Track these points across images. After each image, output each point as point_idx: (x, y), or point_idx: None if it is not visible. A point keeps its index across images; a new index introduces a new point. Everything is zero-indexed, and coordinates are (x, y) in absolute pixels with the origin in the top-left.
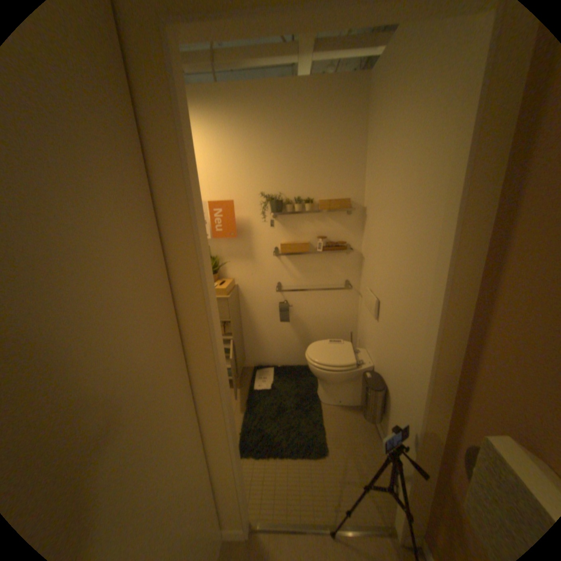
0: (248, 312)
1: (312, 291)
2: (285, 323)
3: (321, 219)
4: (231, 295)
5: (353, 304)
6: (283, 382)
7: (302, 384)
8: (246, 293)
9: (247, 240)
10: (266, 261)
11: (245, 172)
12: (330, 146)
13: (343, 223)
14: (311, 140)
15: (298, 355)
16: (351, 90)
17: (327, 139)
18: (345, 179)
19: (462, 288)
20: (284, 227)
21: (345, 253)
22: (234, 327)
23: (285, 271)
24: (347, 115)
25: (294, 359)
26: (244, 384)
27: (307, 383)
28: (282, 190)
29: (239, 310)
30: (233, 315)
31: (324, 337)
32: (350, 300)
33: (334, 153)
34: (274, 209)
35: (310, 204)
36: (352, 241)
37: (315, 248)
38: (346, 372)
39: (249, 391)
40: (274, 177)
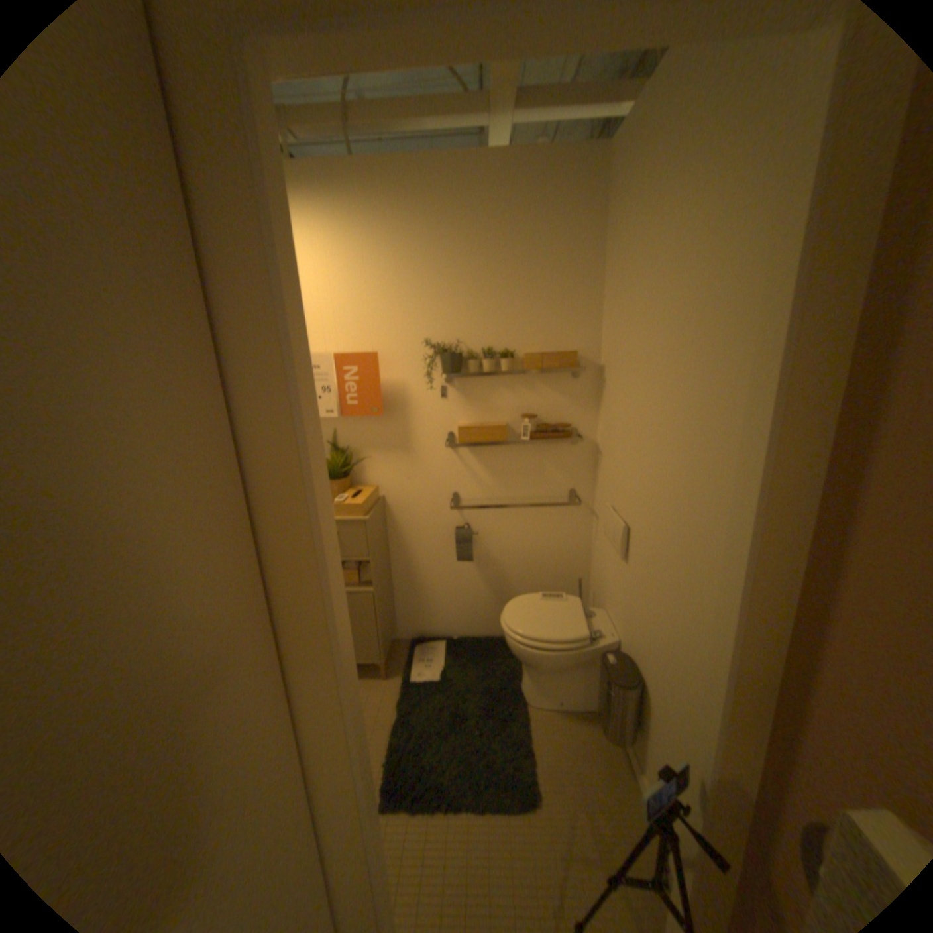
0: (402, 543)
1: (513, 507)
2: (466, 562)
3: (527, 385)
4: (371, 514)
5: (583, 531)
6: (462, 666)
7: (495, 671)
8: (399, 510)
9: (400, 419)
10: (433, 456)
11: (399, 304)
12: (543, 262)
13: (566, 393)
14: (511, 252)
15: (488, 618)
16: (578, 172)
17: (537, 251)
18: (568, 319)
19: (783, 515)
20: (464, 397)
21: (569, 443)
22: (376, 570)
23: (467, 473)
24: (571, 211)
25: (482, 625)
26: (393, 671)
27: (503, 669)
28: (462, 334)
29: (386, 539)
30: (376, 549)
31: (534, 588)
32: (577, 522)
33: (551, 274)
34: (447, 368)
35: (510, 359)
36: (580, 423)
37: (517, 433)
38: (572, 652)
39: (401, 683)
40: (448, 313)
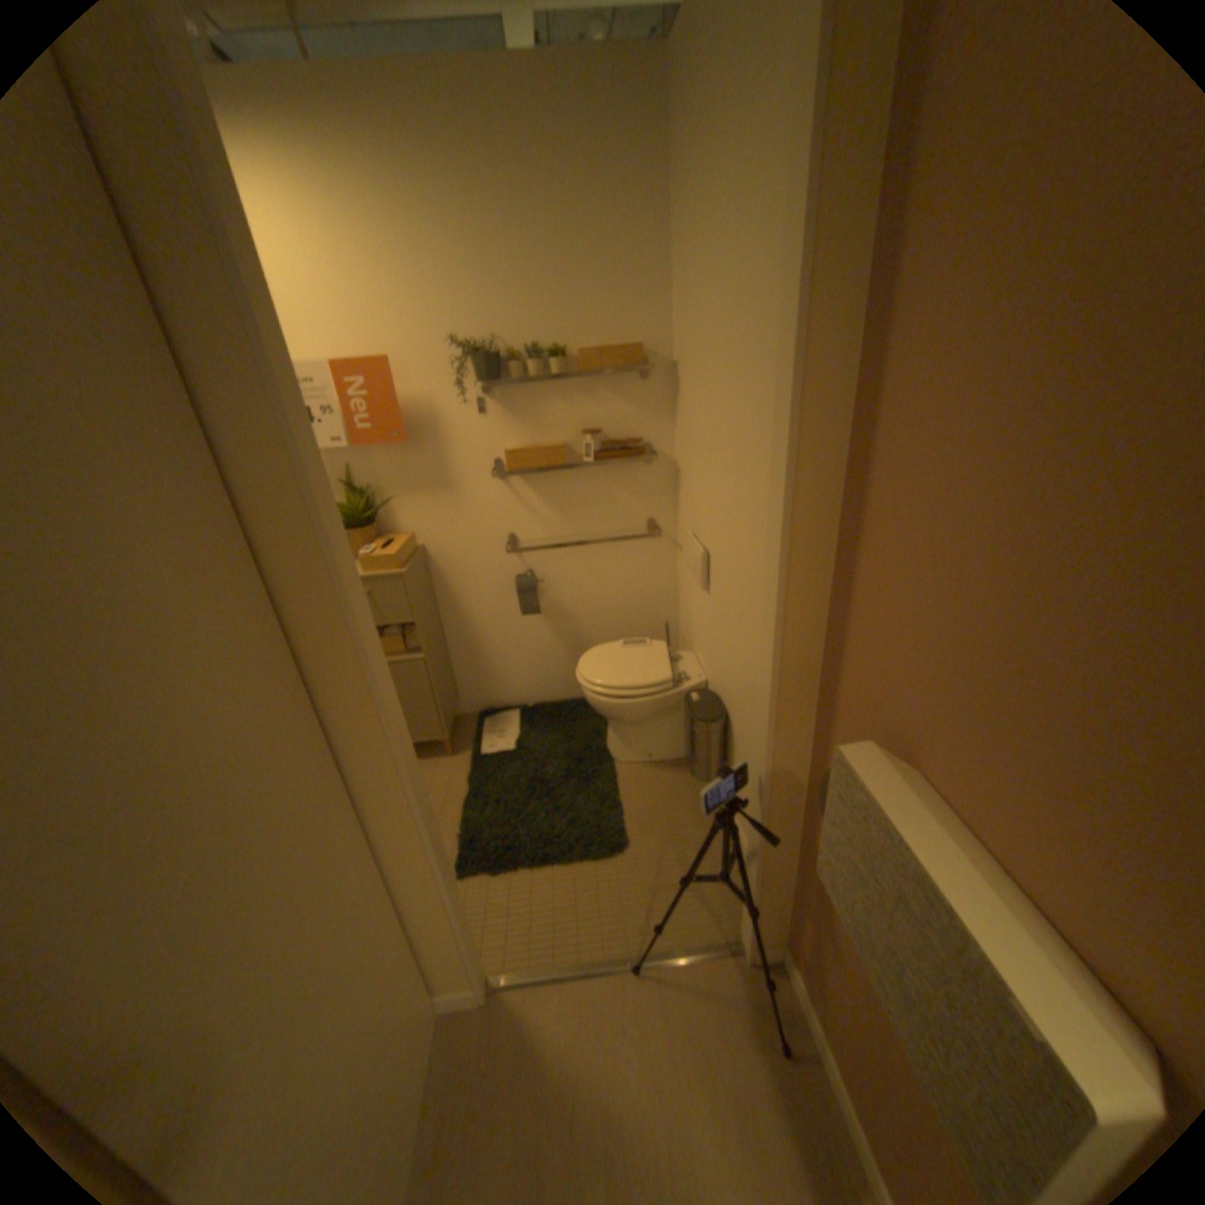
0: (453, 602)
1: (583, 547)
2: (534, 618)
3: (586, 392)
4: (409, 567)
5: (667, 568)
6: (540, 733)
7: (577, 733)
8: (444, 562)
9: (431, 446)
10: (479, 491)
11: (409, 289)
12: (592, 224)
13: (634, 400)
14: (549, 210)
15: (567, 679)
16: (627, 91)
17: (583, 207)
18: (629, 301)
19: (818, 506)
20: (509, 412)
21: (642, 463)
22: (424, 633)
23: (523, 510)
24: (622, 150)
25: (560, 688)
26: (460, 748)
27: (587, 730)
28: (497, 328)
29: (433, 598)
30: (420, 609)
31: (616, 639)
32: (659, 559)
33: (603, 240)
34: (482, 374)
35: (561, 359)
36: (655, 437)
37: (579, 455)
38: (655, 697)
39: (471, 758)
40: (475, 299)
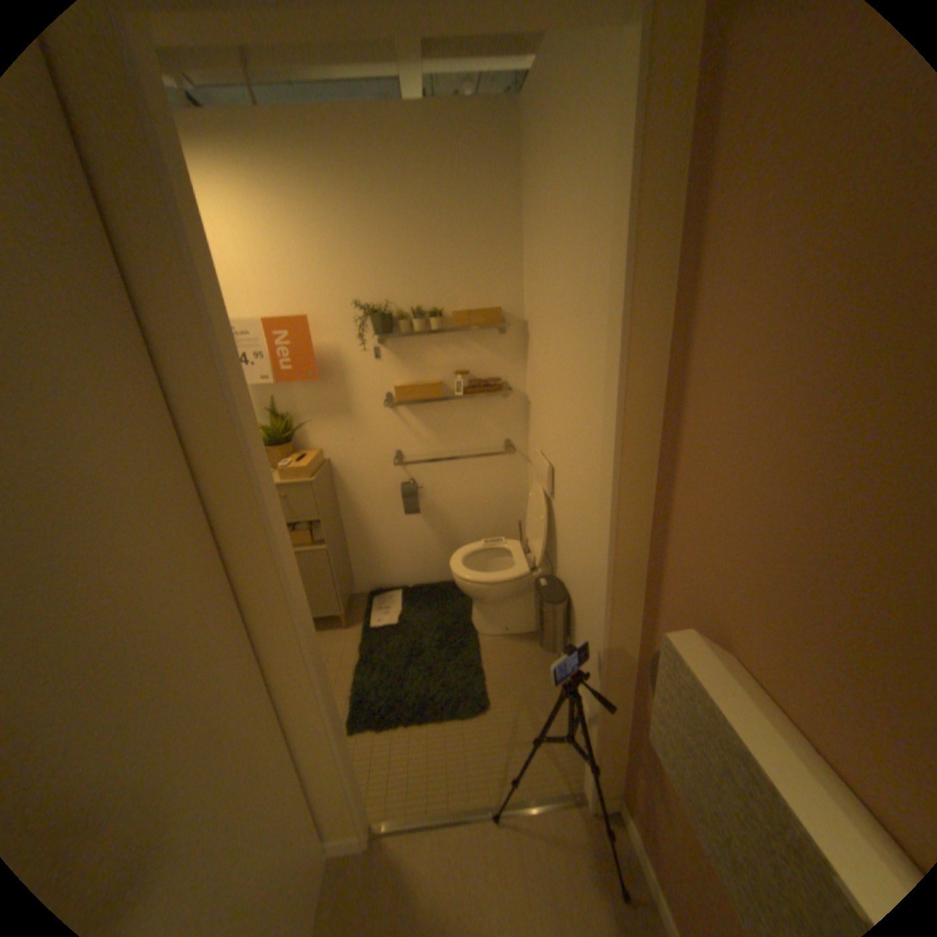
0: (351, 503)
1: (454, 461)
2: (414, 516)
3: (458, 343)
4: (317, 476)
5: (520, 477)
6: (418, 609)
7: (447, 610)
8: (345, 472)
9: (338, 383)
10: (374, 417)
11: (324, 266)
12: (463, 221)
13: (494, 349)
14: (431, 210)
15: (440, 565)
16: (490, 128)
17: (457, 209)
18: (491, 276)
19: (642, 434)
20: (398, 358)
21: (501, 396)
22: (327, 529)
23: (408, 431)
24: (486, 168)
25: (435, 573)
26: (353, 621)
27: (456, 607)
28: (390, 295)
29: (335, 500)
30: (325, 509)
31: (479, 533)
32: (514, 470)
33: (471, 232)
34: (378, 329)
35: (439, 318)
36: (510, 377)
37: (452, 390)
38: (511, 582)
39: (362, 630)
40: (374, 274)
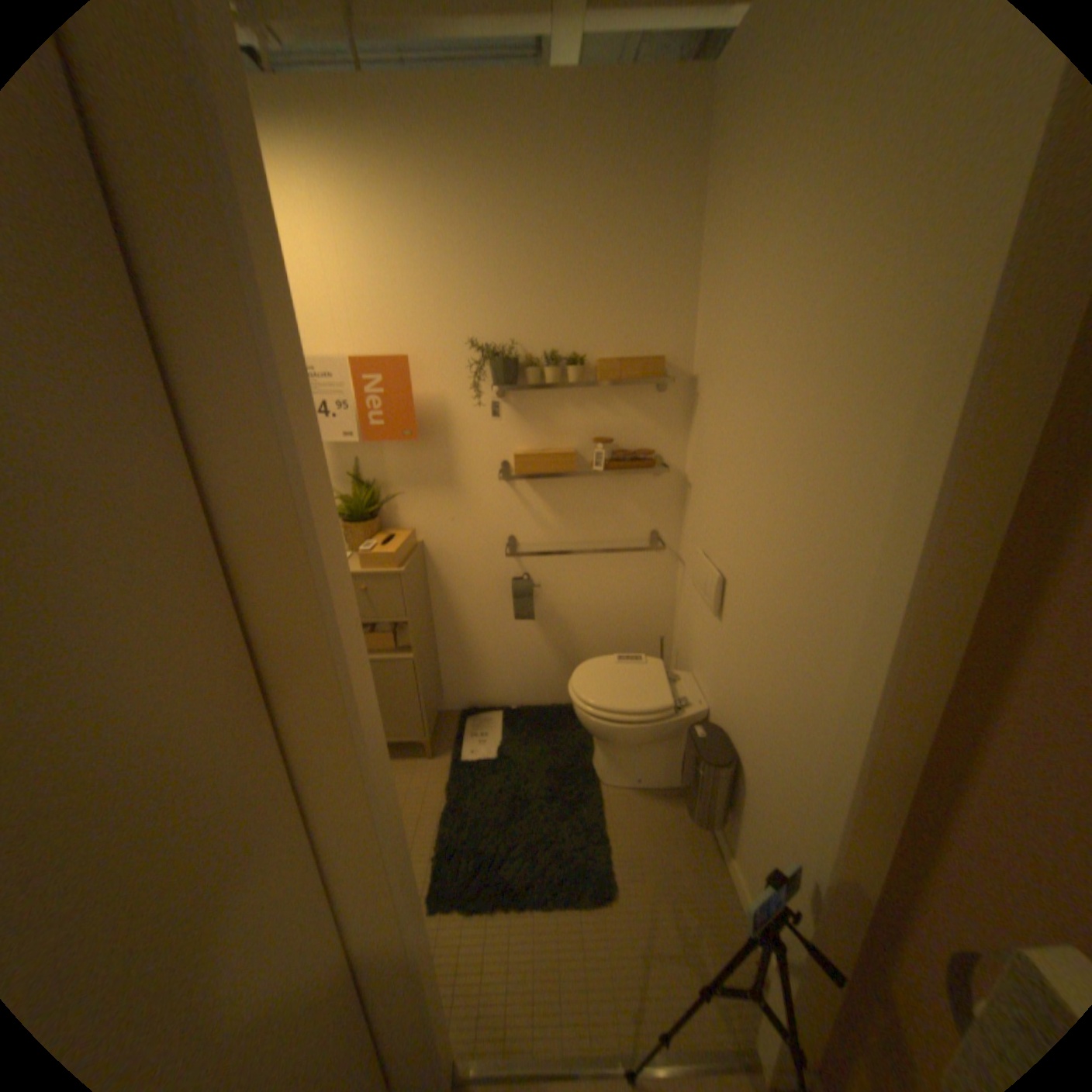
0: (447, 599)
1: (582, 554)
2: (526, 620)
3: (601, 400)
4: (408, 565)
5: (667, 580)
6: (523, 741)
7: (561, 745)
8: (442, 559)
9: (441, 445)
10: (484, 491)
11: (435, 292)
12: (623, 237)
13: (648, 411)
14: (581, 221)
15: (553, 684)
16: (671, 109)
17: (615, 220)
18: (653, 314)
19: (942, 571)
20: (521, 416)
21: (651, 474)
22: (416, 633)
23: (526, 512)
24: (660, 166)
25: (545, 692)
26: (440, 749)
27: (572, 742)
28: (517, 334)
29: (427, 594)
30: (415, 608)
31: (607, 648)
32: (659, 571)
33: (632, 253)
34: (500, 378)
35: (579, 367)
36: (666, 449)
37: (588, 462)
38: (653, 724)
39: (451, 763)
40: (499, 305)
